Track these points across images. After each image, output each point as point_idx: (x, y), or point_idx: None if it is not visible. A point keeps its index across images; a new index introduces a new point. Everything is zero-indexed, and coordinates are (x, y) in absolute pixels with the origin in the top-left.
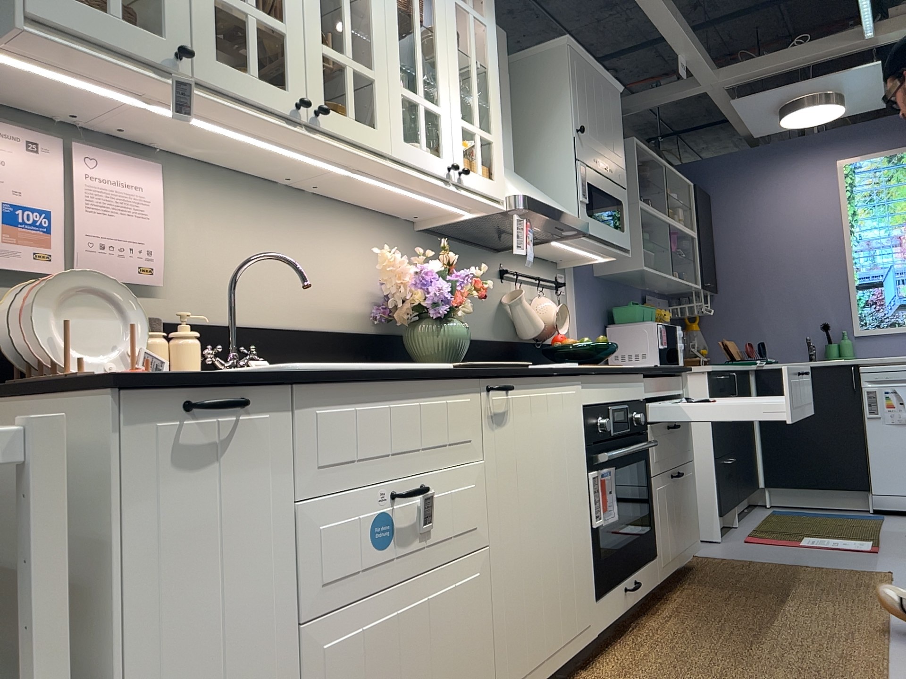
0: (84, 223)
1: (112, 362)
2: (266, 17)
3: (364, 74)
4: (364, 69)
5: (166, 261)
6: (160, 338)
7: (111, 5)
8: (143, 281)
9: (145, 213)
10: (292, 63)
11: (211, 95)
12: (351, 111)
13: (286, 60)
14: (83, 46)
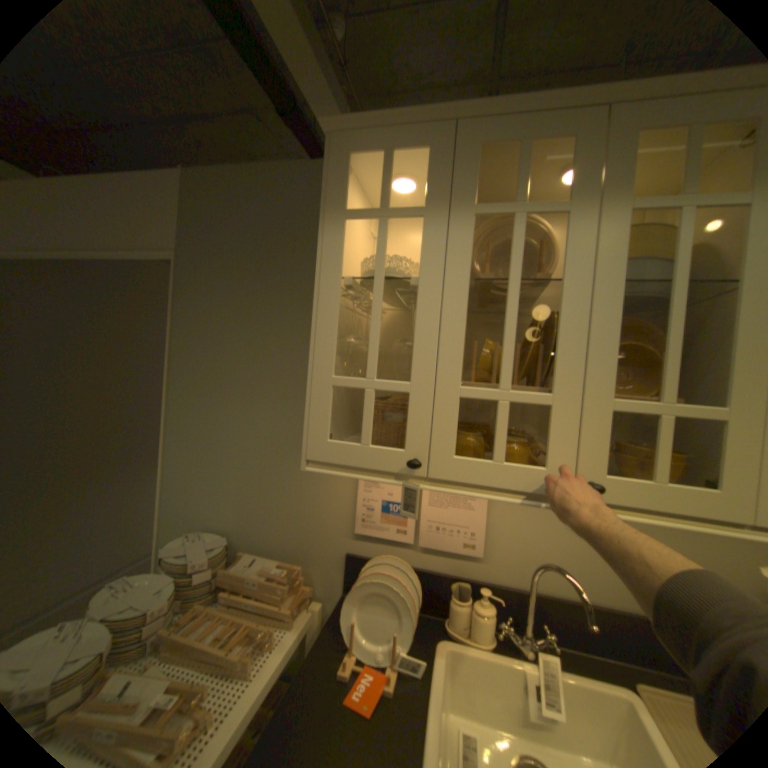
0: (427, 513)
1: (377, 663)
2: (525, 395)
3: (706, 417)
4: (707, 410)
5: (491, 537)
6: (464, 607)
7: (365, 436)
8: (467, 553)
9: (472, 506)
10: (559, 436)
11: (449, 488)
12: (664, 474)
13: (551, 434)
14: (345, 471)
